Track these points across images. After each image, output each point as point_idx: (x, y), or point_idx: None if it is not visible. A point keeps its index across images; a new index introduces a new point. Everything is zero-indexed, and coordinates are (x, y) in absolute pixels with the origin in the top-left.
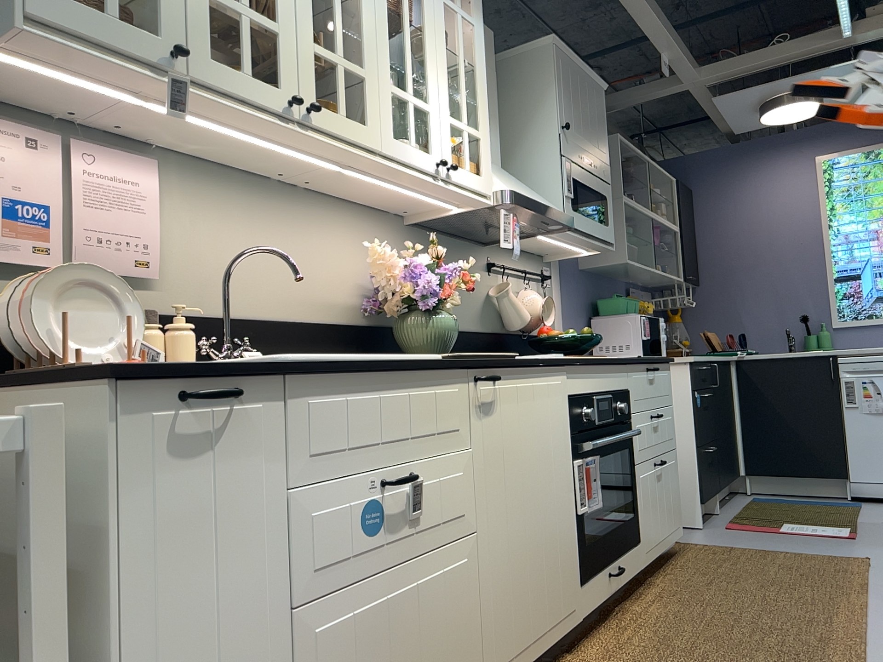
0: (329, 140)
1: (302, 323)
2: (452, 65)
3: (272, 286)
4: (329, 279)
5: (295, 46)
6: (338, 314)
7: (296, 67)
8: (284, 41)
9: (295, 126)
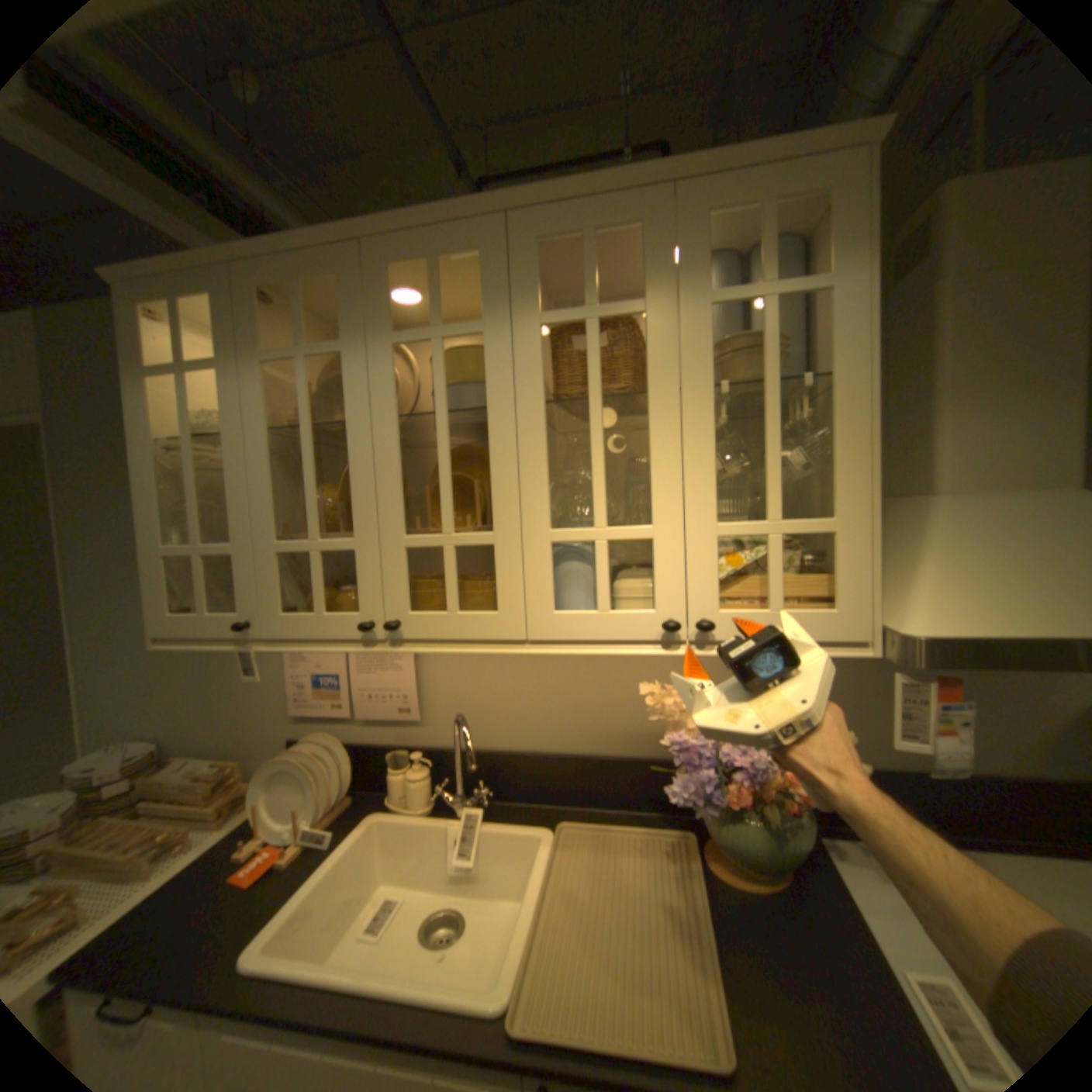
0: (433, 647)
1: (585, 756)
2: (802, 375)
3: (546, 716)
4: (632, 705)
5: (378, 553)
6: (645, 746)
7: (380, 578)
8: (363, 554)
9: (387, 644)
